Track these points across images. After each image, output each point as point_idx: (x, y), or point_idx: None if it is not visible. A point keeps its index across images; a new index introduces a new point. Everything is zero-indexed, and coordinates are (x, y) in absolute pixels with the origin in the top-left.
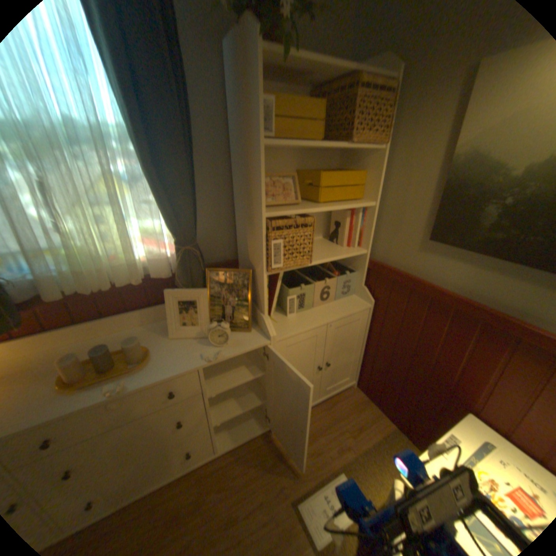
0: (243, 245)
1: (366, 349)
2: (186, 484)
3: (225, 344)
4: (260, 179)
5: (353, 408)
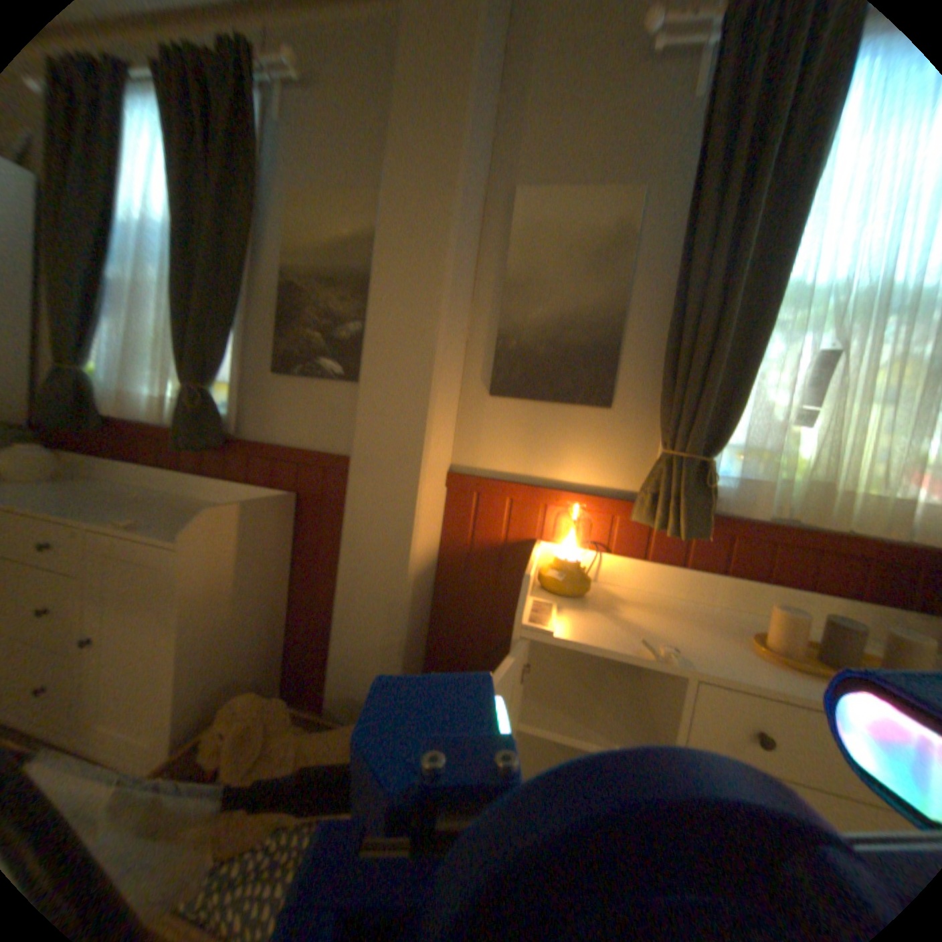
0: None
1: None
2: None
3: None
4: None
5: None
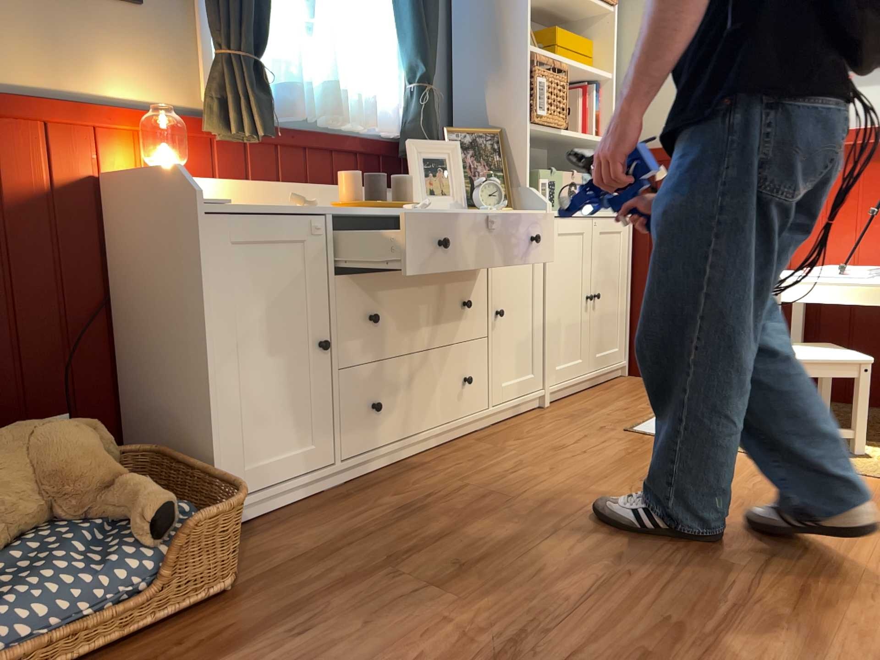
0: (470, 114)
1: (632, 292)
2: (463, 444)
3: (497, 205)
4: (524, 6)
5: (638, 385)
